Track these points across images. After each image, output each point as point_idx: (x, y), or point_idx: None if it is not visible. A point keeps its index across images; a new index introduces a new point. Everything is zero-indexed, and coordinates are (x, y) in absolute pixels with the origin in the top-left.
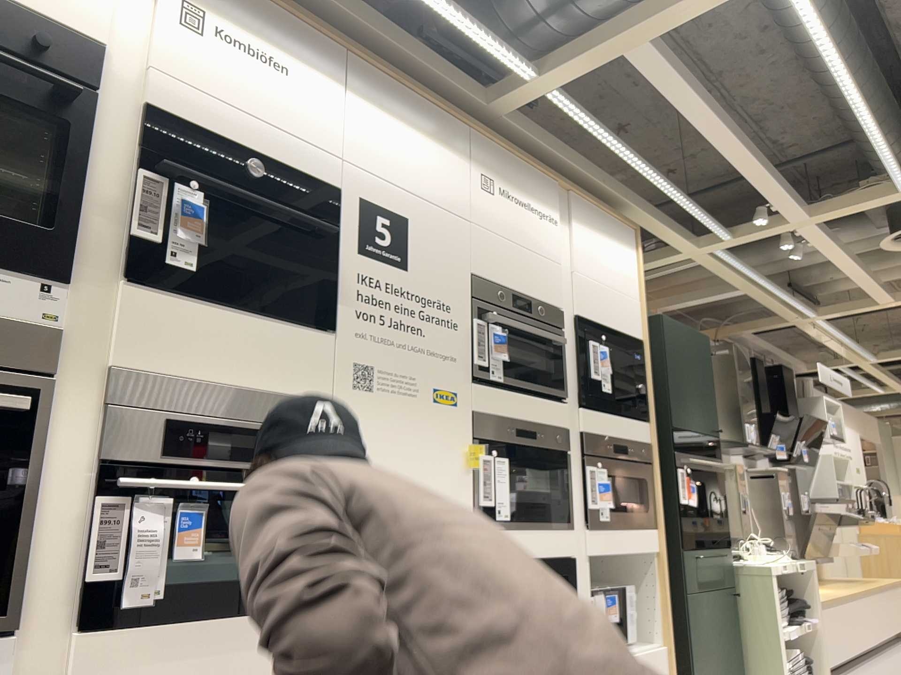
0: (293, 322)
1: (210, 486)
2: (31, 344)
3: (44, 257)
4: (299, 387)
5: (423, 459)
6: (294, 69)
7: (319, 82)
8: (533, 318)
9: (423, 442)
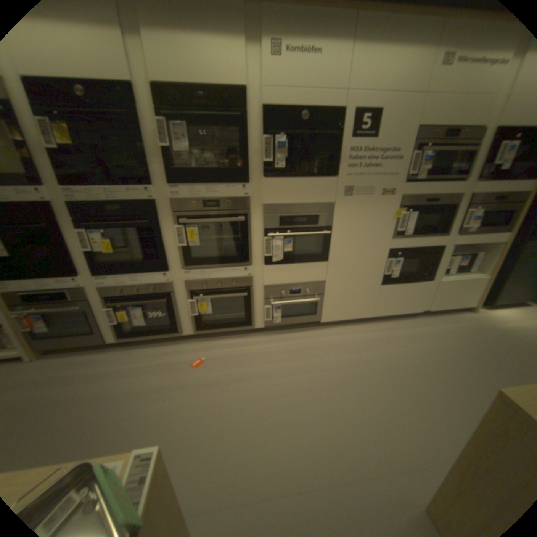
0: (321, 175)
1: (292, 234)
2: (244, 201)
3: (242, 176)
4: (322, 199)
5: (373, 216)
6: (325, 46)
7: (338, 47)
8: (459, 138)
9: (374, 210)
